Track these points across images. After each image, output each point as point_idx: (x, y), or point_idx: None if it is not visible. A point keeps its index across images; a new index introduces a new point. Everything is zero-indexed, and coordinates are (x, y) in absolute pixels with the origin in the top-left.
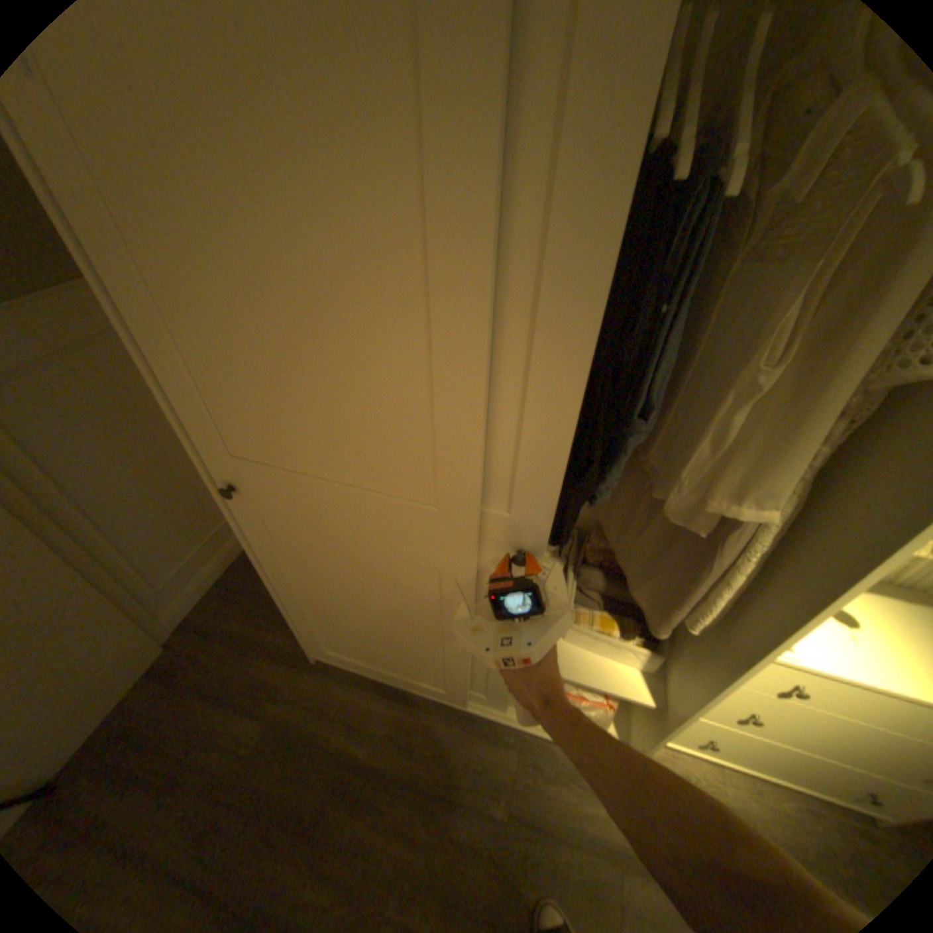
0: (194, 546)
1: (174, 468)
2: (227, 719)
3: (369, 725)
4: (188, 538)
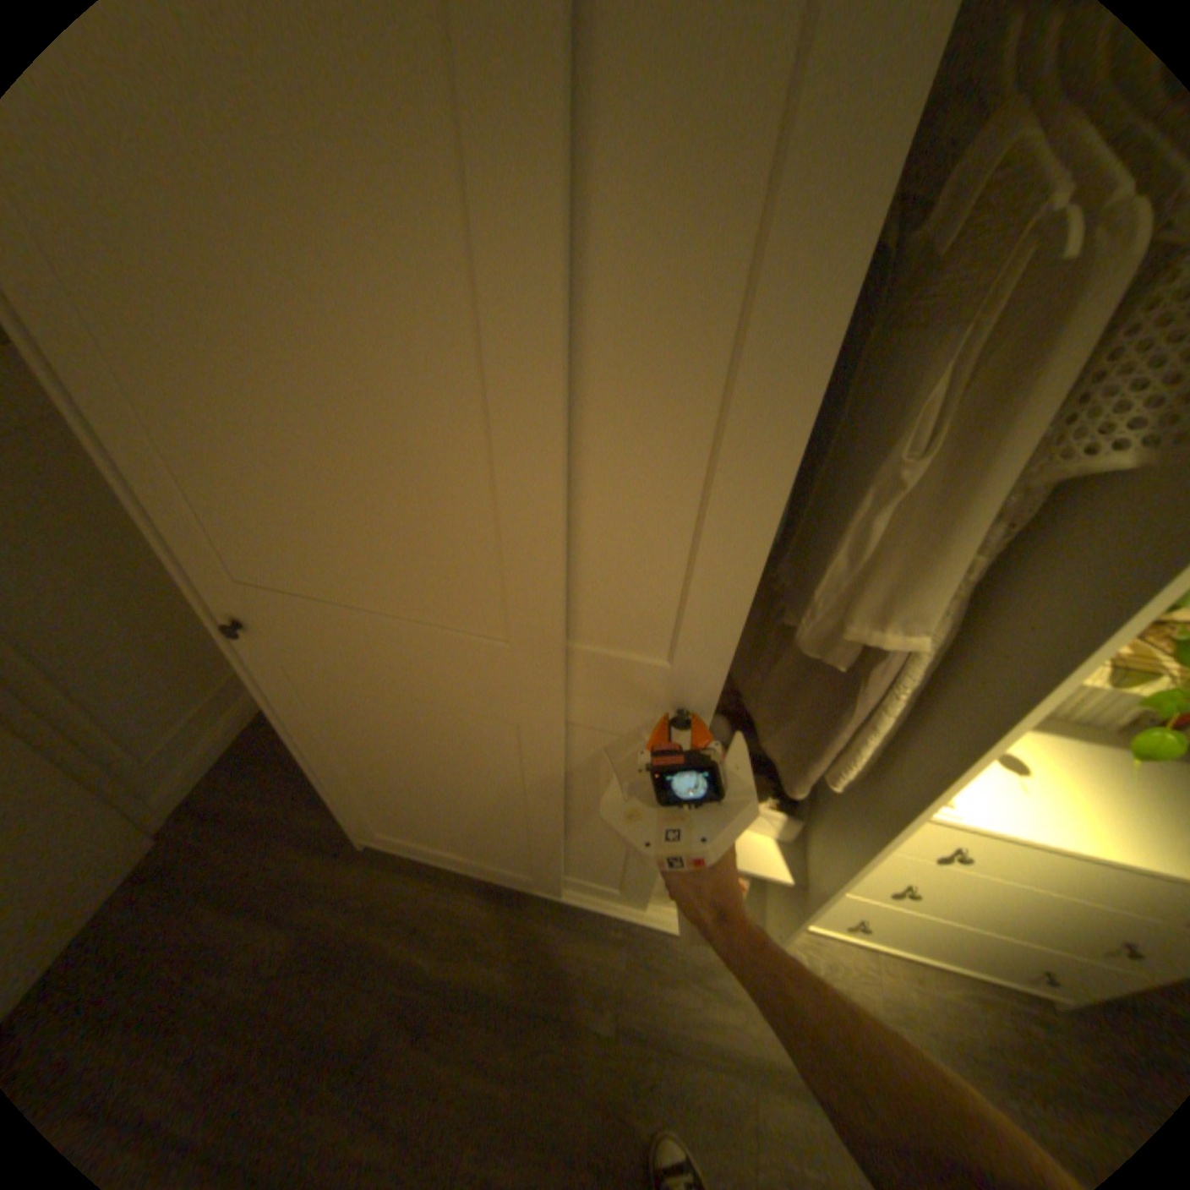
0: (194, 703)
1: (162, 599)
2: (245, 929)
3: (435, 927)
4: (185, 693)
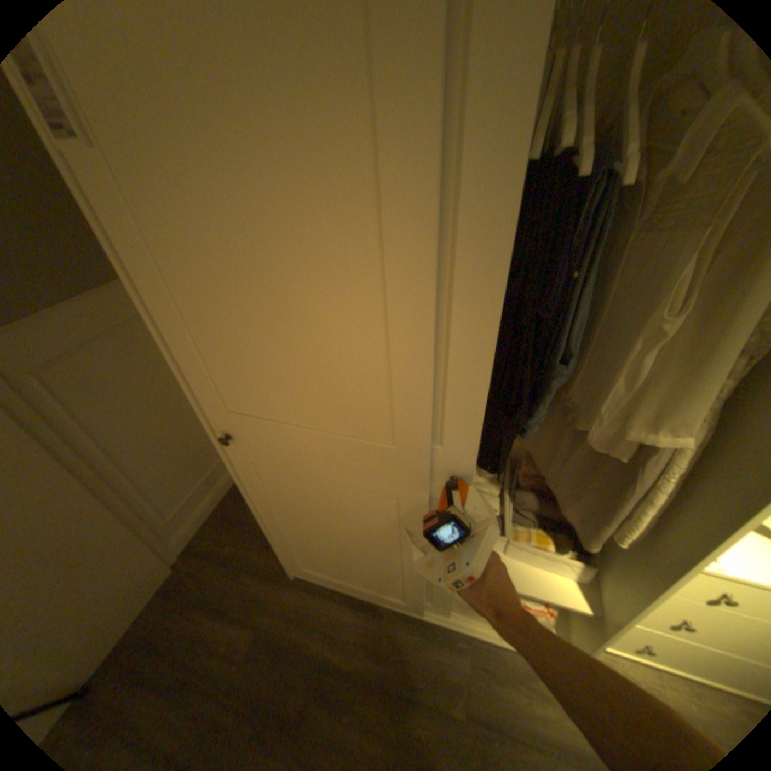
0: (196, 483)
1: (181, 421)
2: (225, 628)
3: (341, 633)
4: (191, 477)
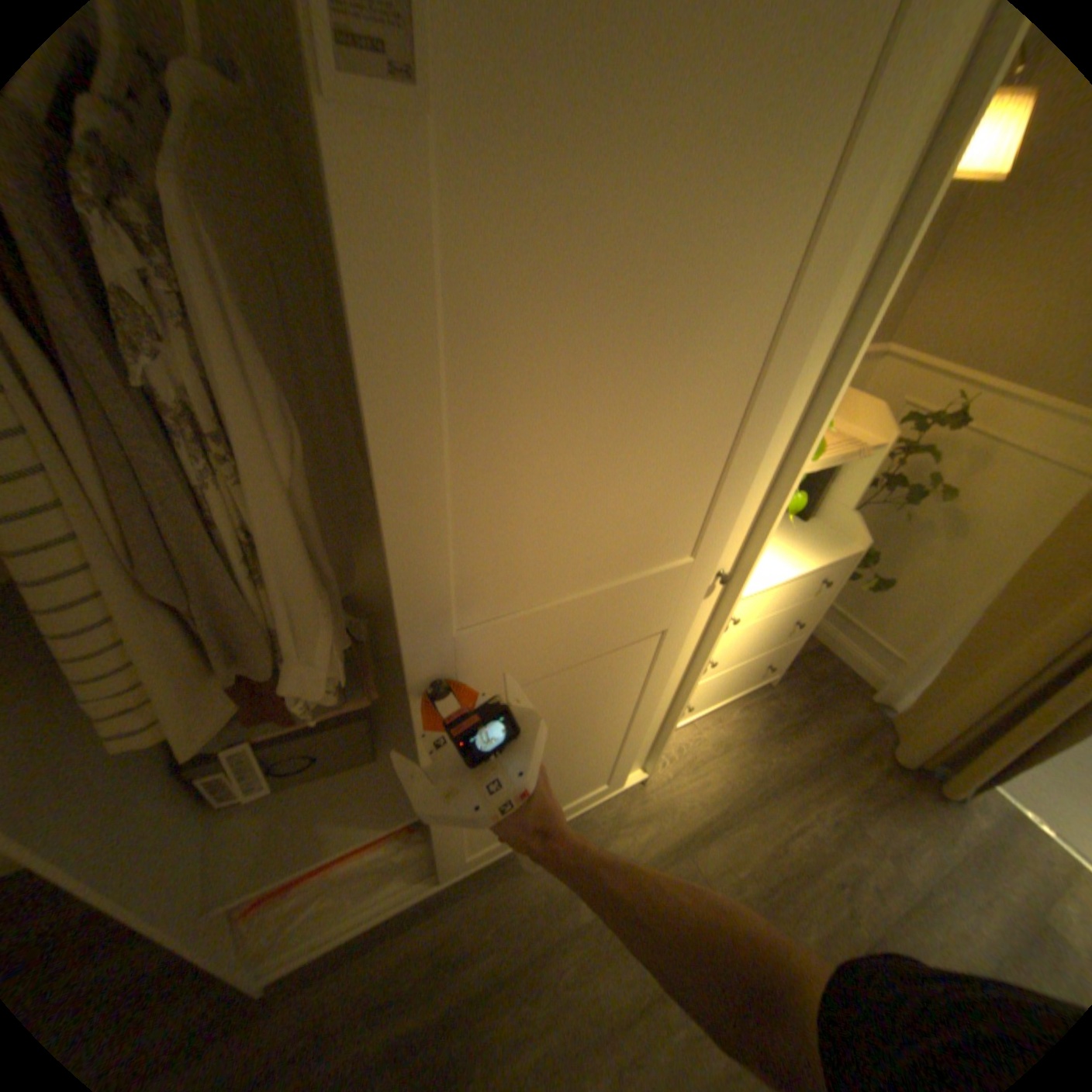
0: None
1: None
2: None
3: (401, 982)
4: None
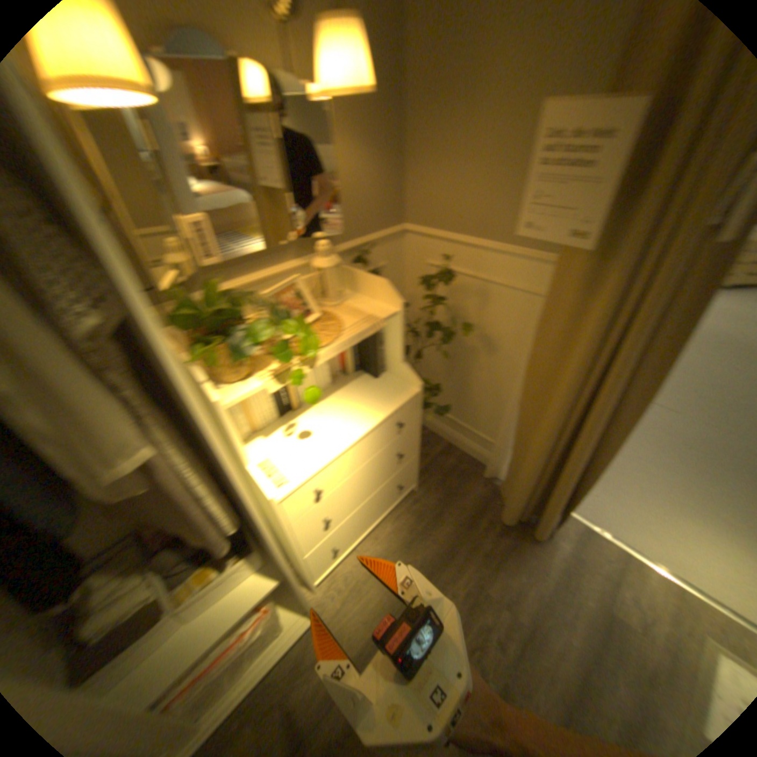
0: None
1: None
2: None
3: None
4: None
